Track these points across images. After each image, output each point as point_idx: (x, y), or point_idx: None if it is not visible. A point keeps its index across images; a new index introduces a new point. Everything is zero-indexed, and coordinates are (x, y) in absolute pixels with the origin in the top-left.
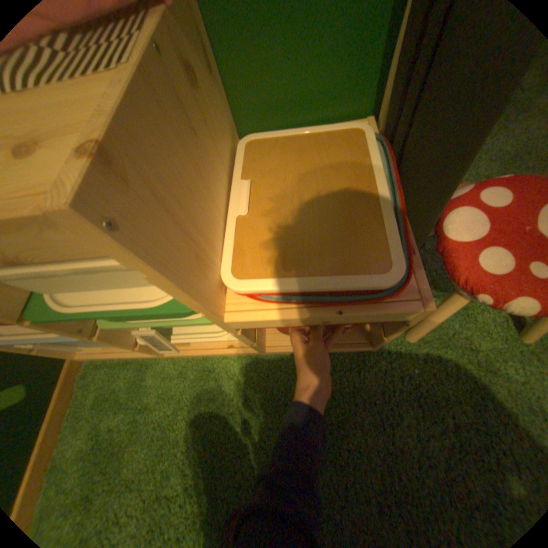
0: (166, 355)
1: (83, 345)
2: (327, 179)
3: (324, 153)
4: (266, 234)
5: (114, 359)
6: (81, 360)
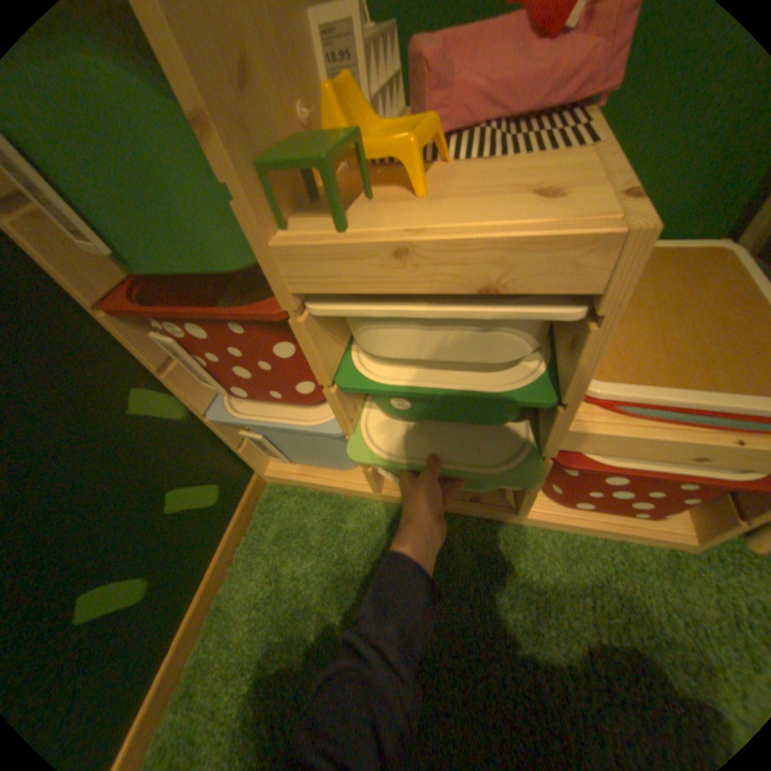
0: (377, 497)
1: (310, 451)
2: (694, 294)
3: (680, 267)
4: (622, 340)
5: (308, 488)
6: (266, 480)
